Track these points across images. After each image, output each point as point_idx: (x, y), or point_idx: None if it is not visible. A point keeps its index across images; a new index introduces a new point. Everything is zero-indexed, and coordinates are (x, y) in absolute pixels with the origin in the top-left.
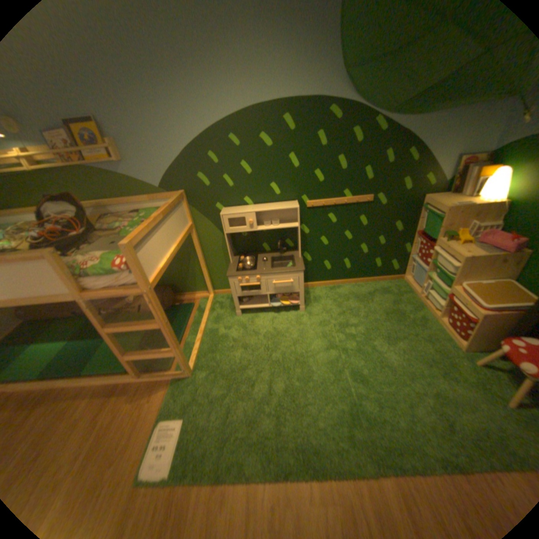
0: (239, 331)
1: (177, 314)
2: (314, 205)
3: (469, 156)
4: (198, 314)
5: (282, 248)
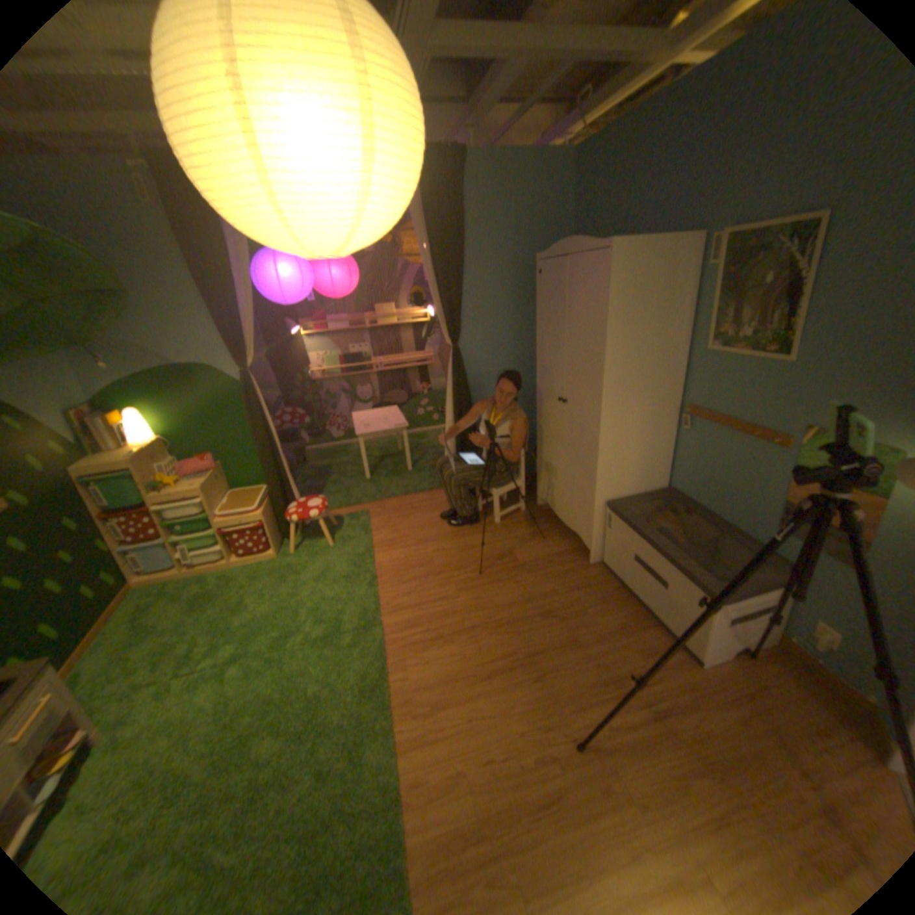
0: None
1: None
2: None
3: (73, 411)
4: None
5: None
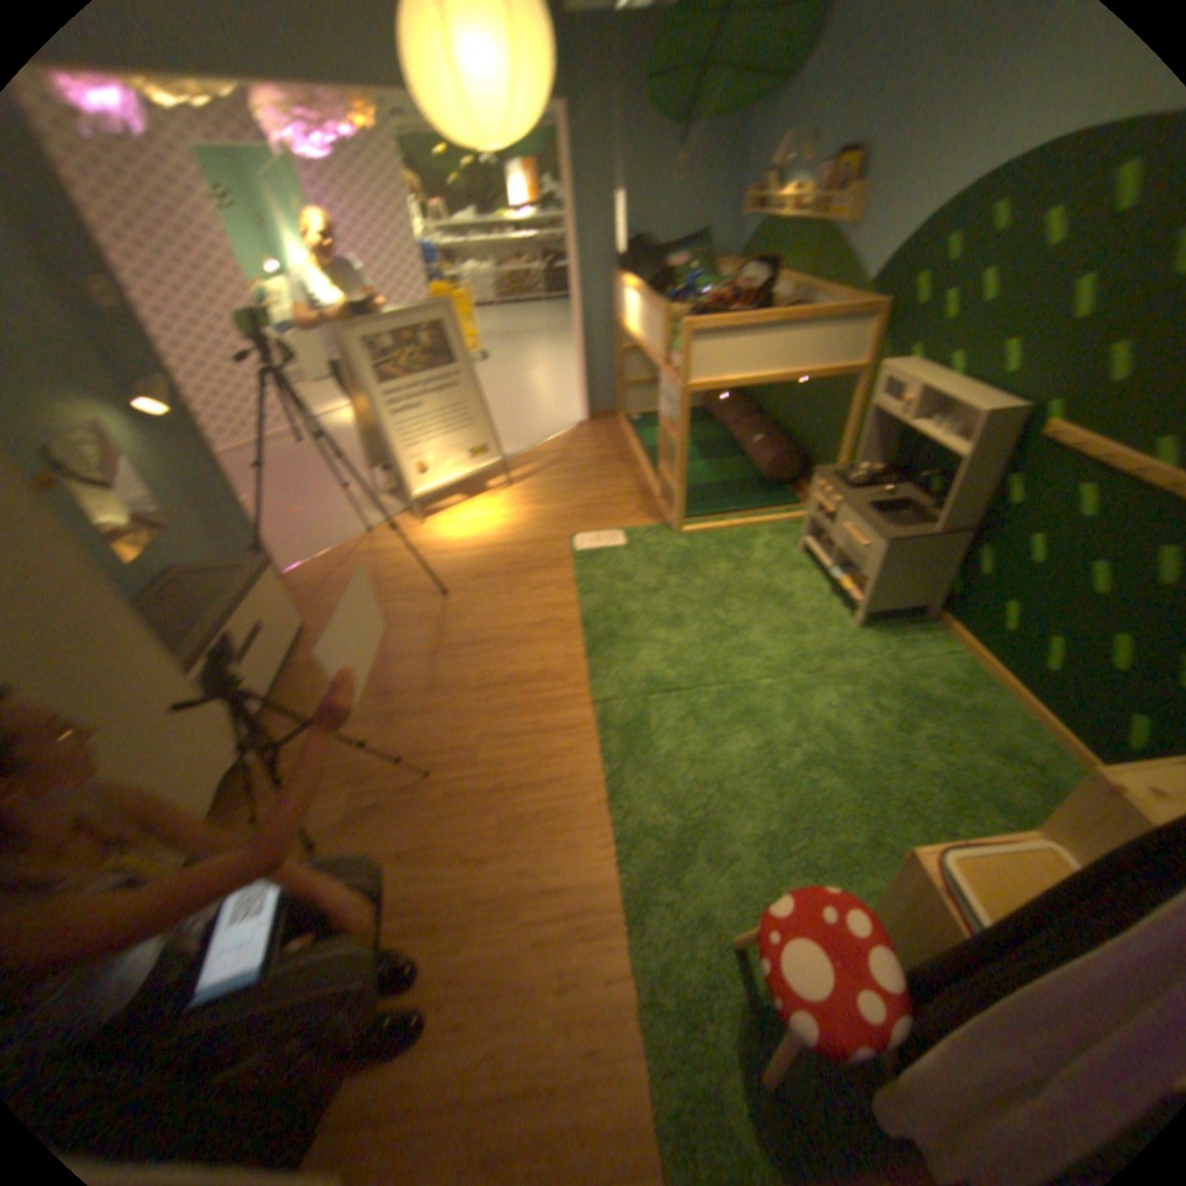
0: (764, 561)
1: (767, 496)
2: (1061, 440)
3: None
4: (779, 514)
5: (939, 498)
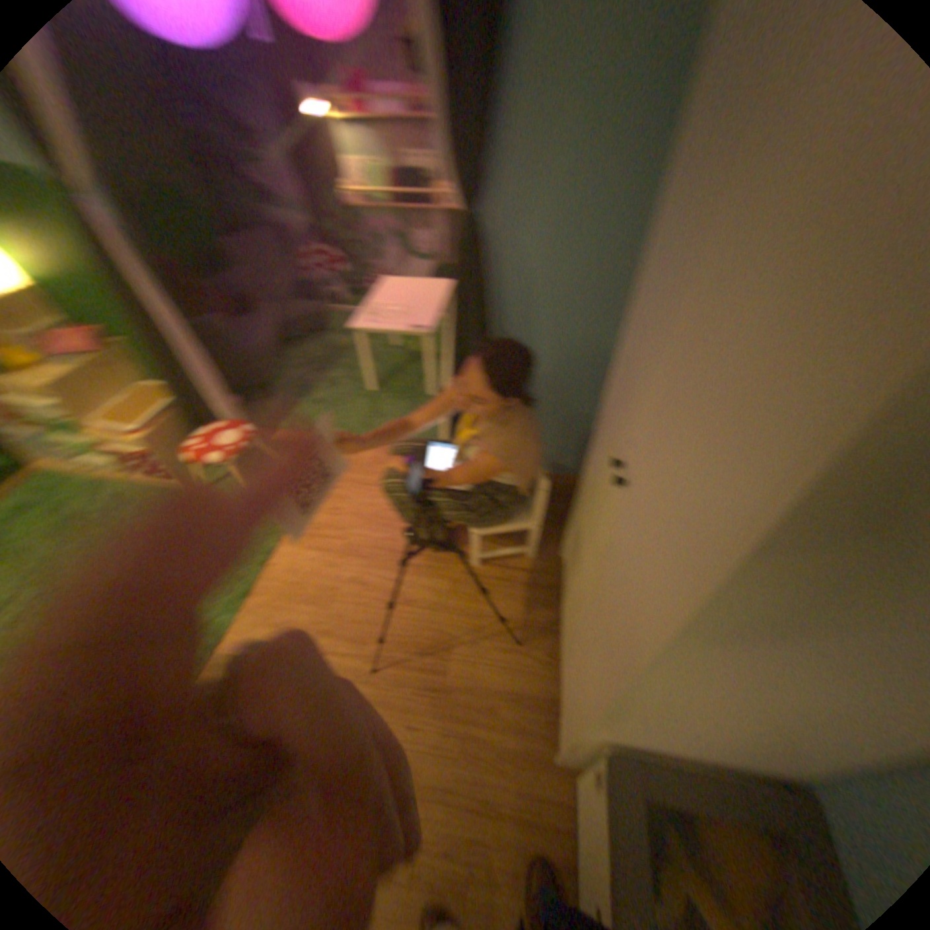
0: None
1: None
2: None
3: None
4: None
5: None
